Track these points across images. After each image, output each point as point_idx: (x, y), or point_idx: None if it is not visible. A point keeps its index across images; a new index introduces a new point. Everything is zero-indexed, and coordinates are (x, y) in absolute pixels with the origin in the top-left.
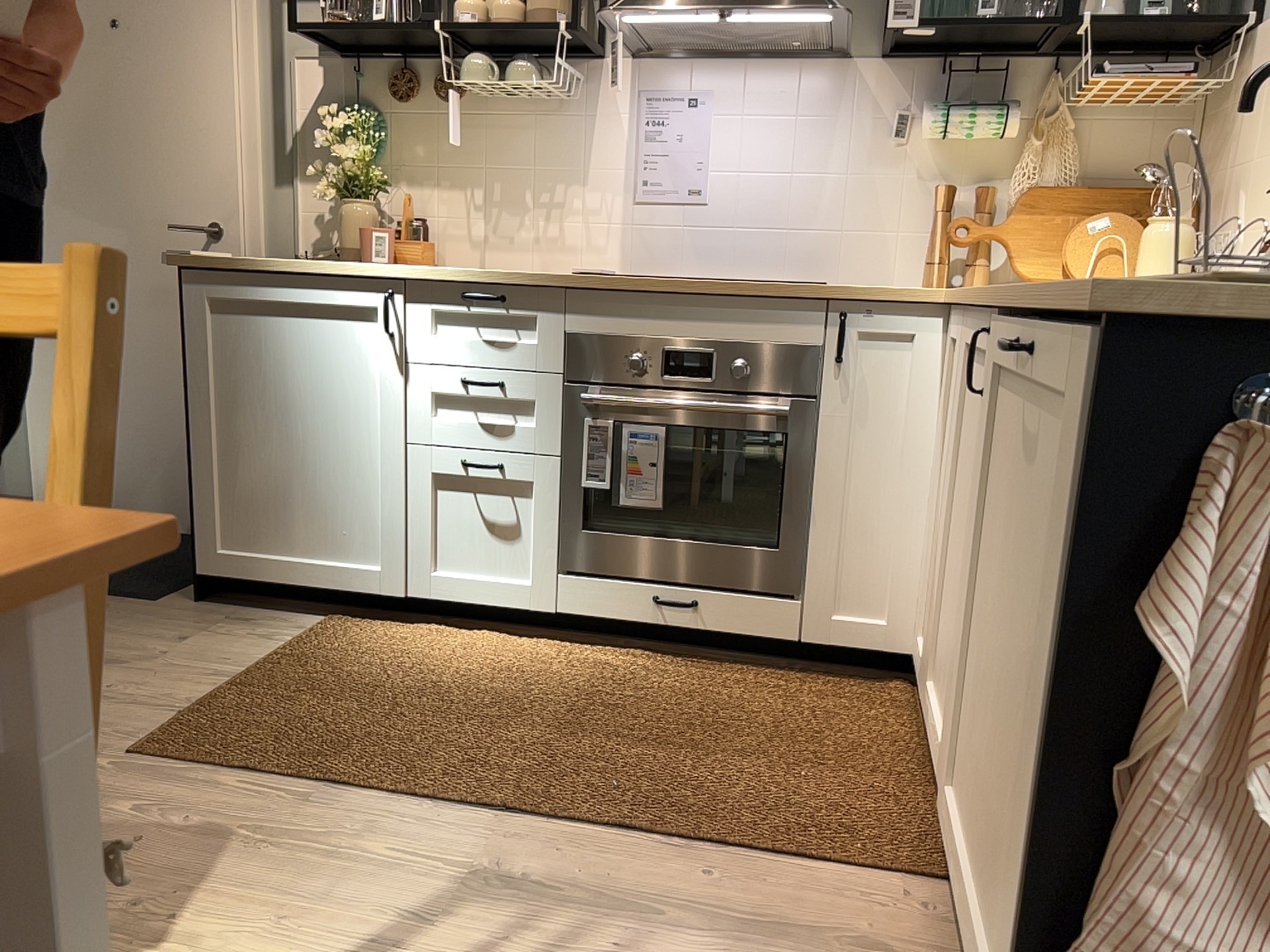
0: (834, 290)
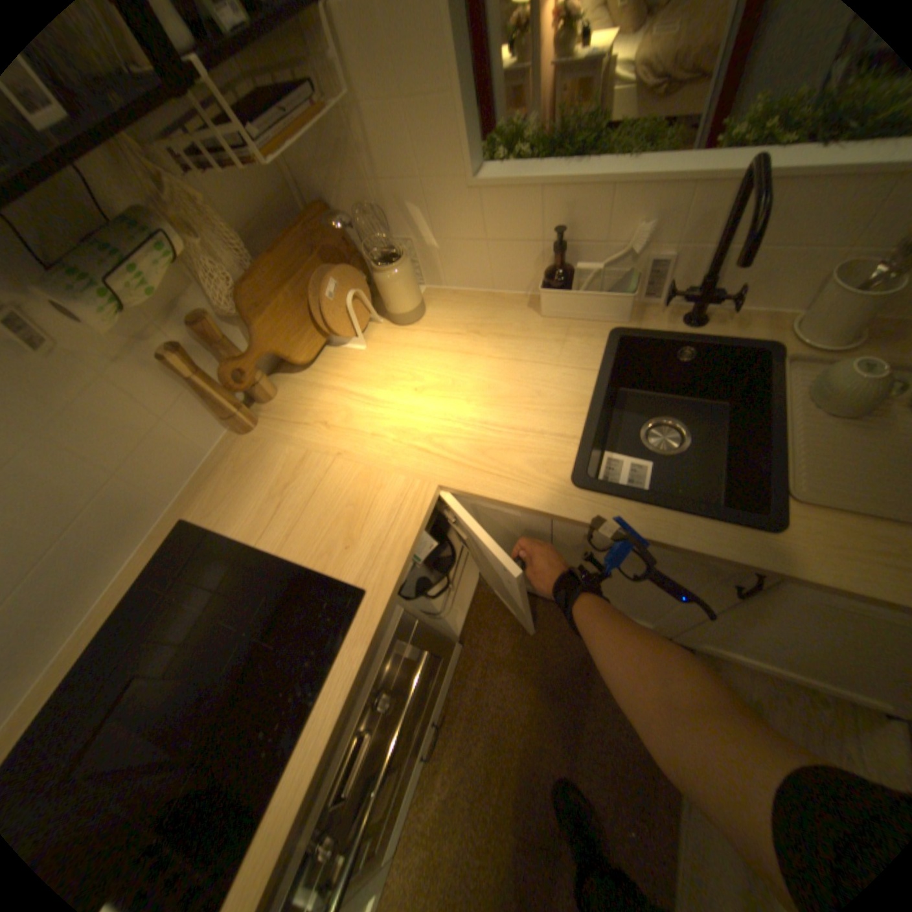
0: (384, 587)
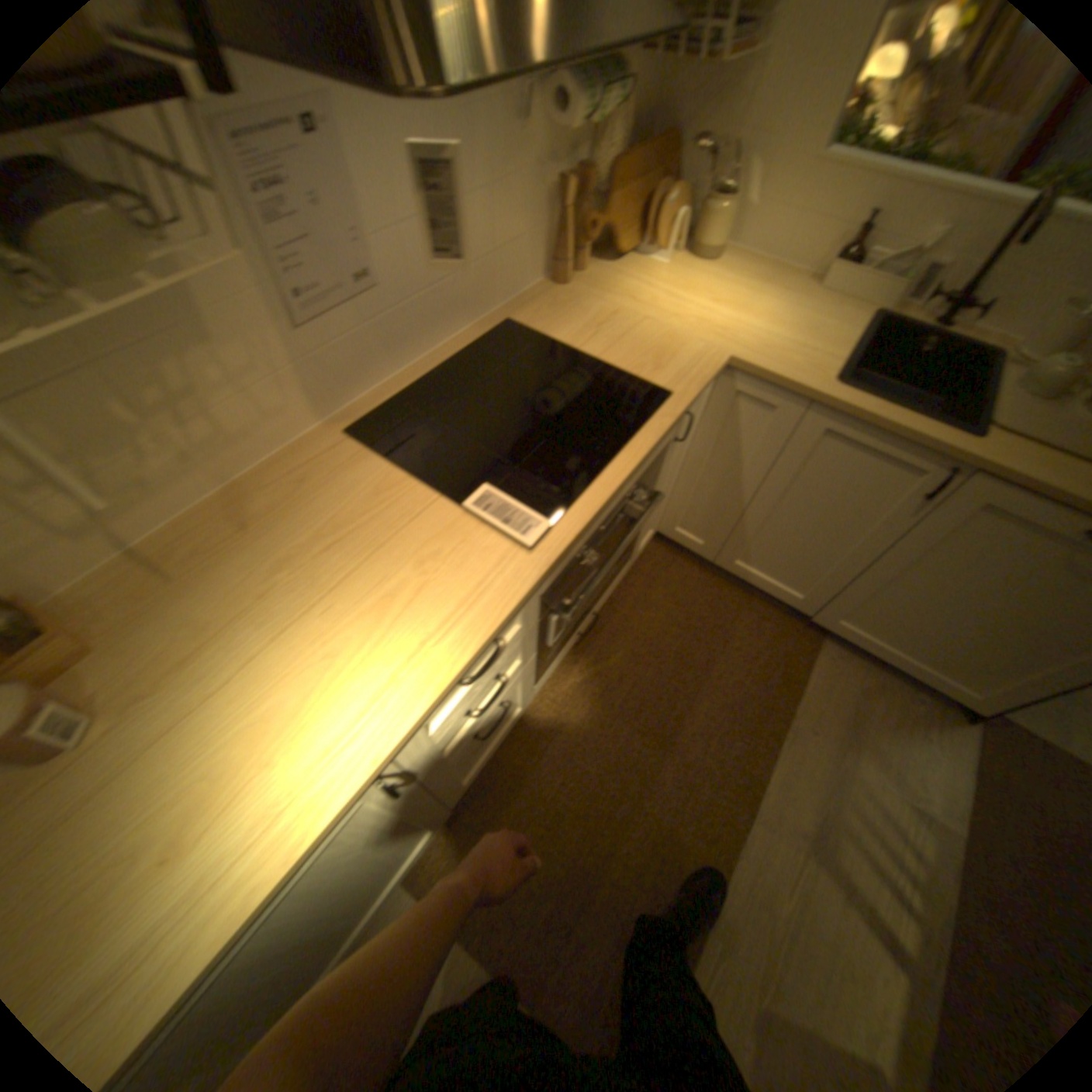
0: (688, 395)
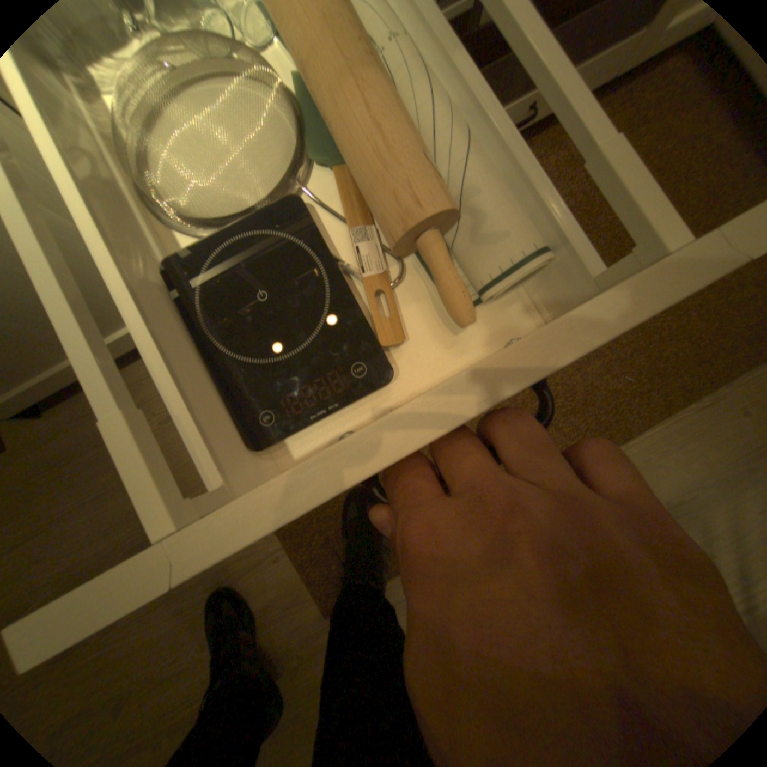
0: None
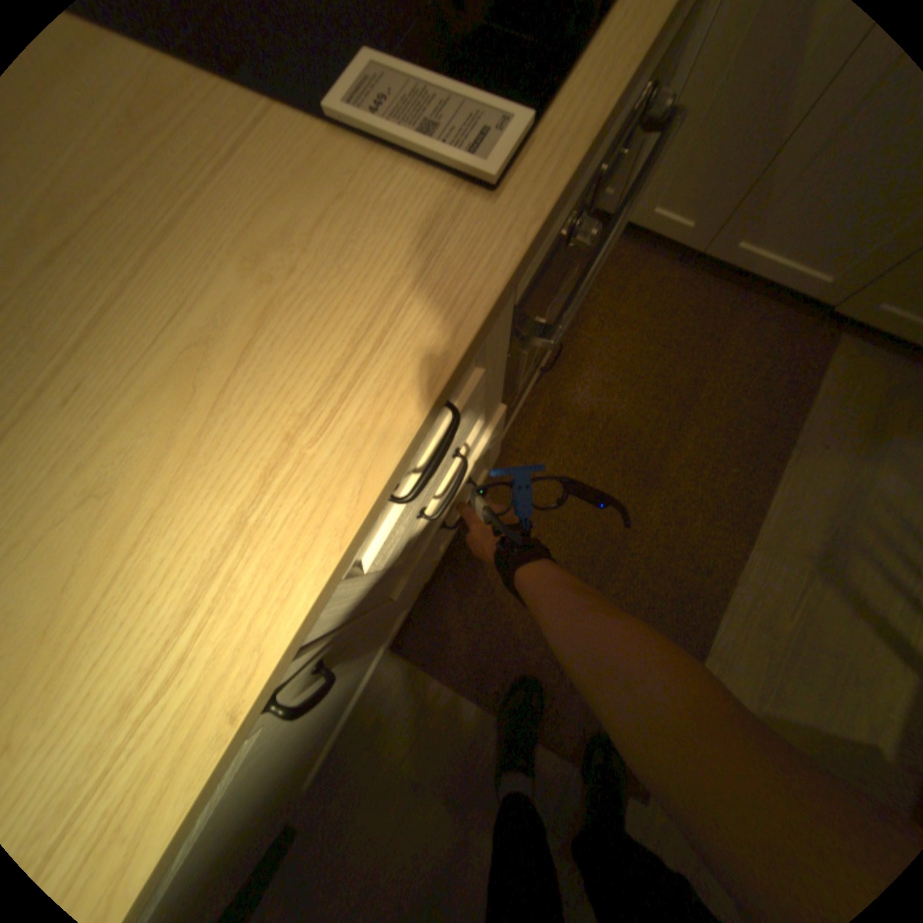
0: None
